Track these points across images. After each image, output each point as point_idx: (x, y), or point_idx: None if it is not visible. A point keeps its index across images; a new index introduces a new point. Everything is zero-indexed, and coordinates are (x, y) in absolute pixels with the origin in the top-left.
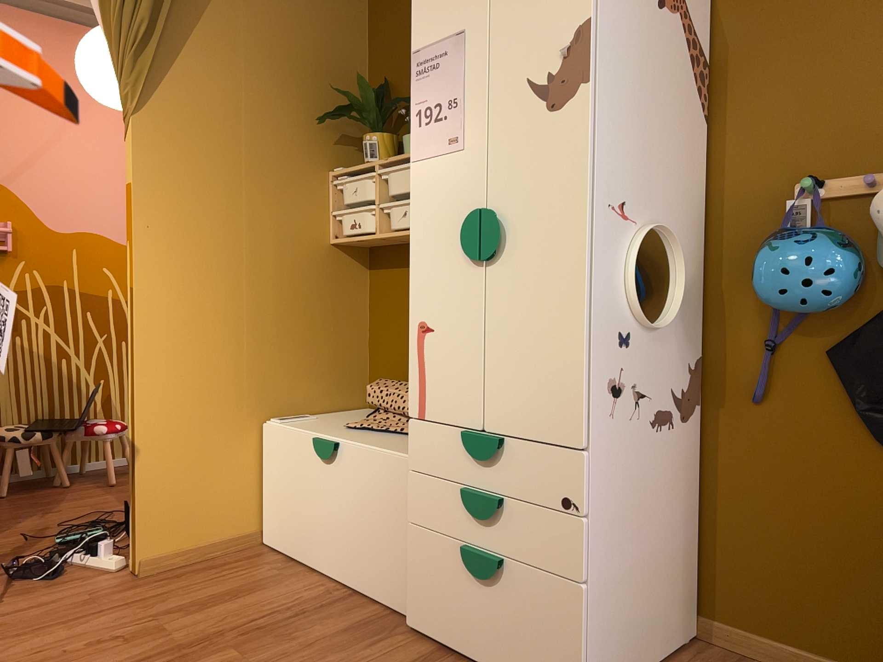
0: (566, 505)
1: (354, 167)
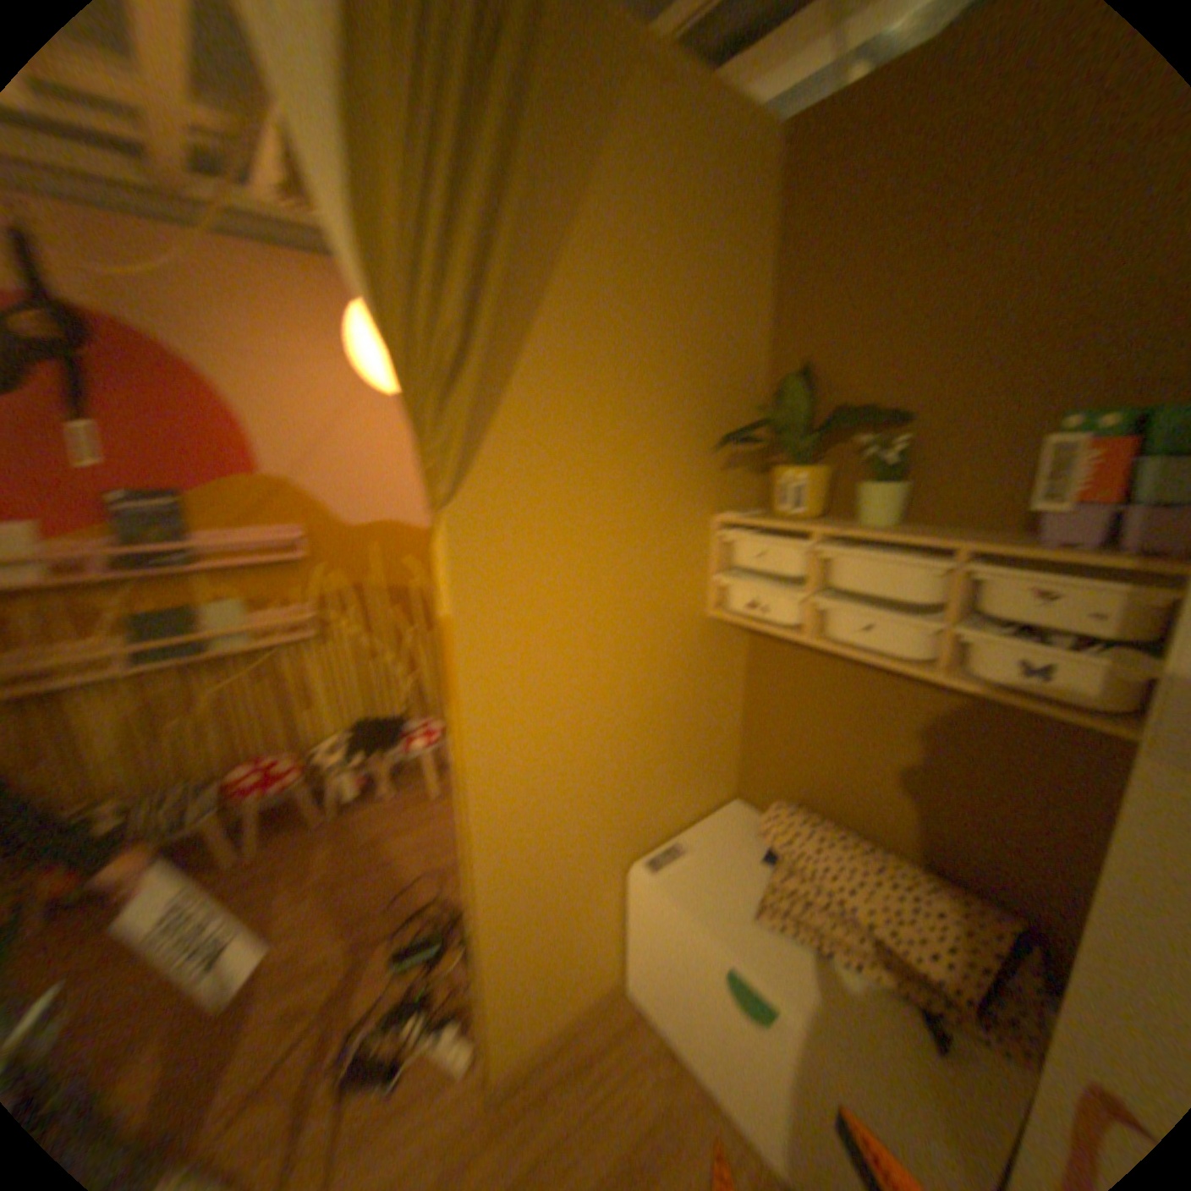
0: None
1: (762, 520)
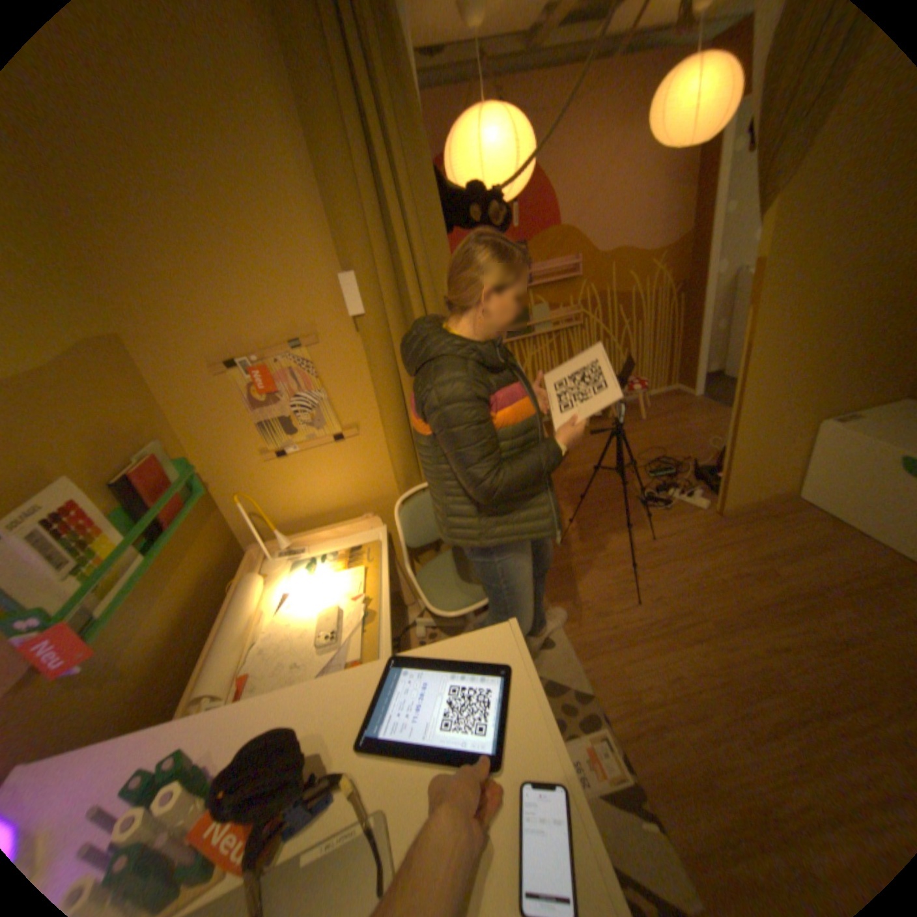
0: None
1: None
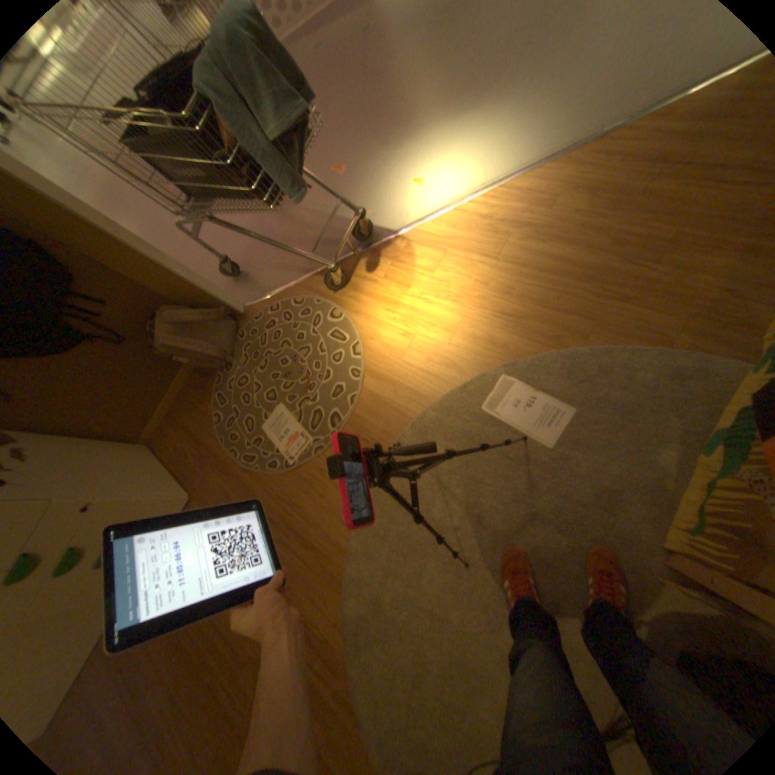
0: (82, 512)
1: None
